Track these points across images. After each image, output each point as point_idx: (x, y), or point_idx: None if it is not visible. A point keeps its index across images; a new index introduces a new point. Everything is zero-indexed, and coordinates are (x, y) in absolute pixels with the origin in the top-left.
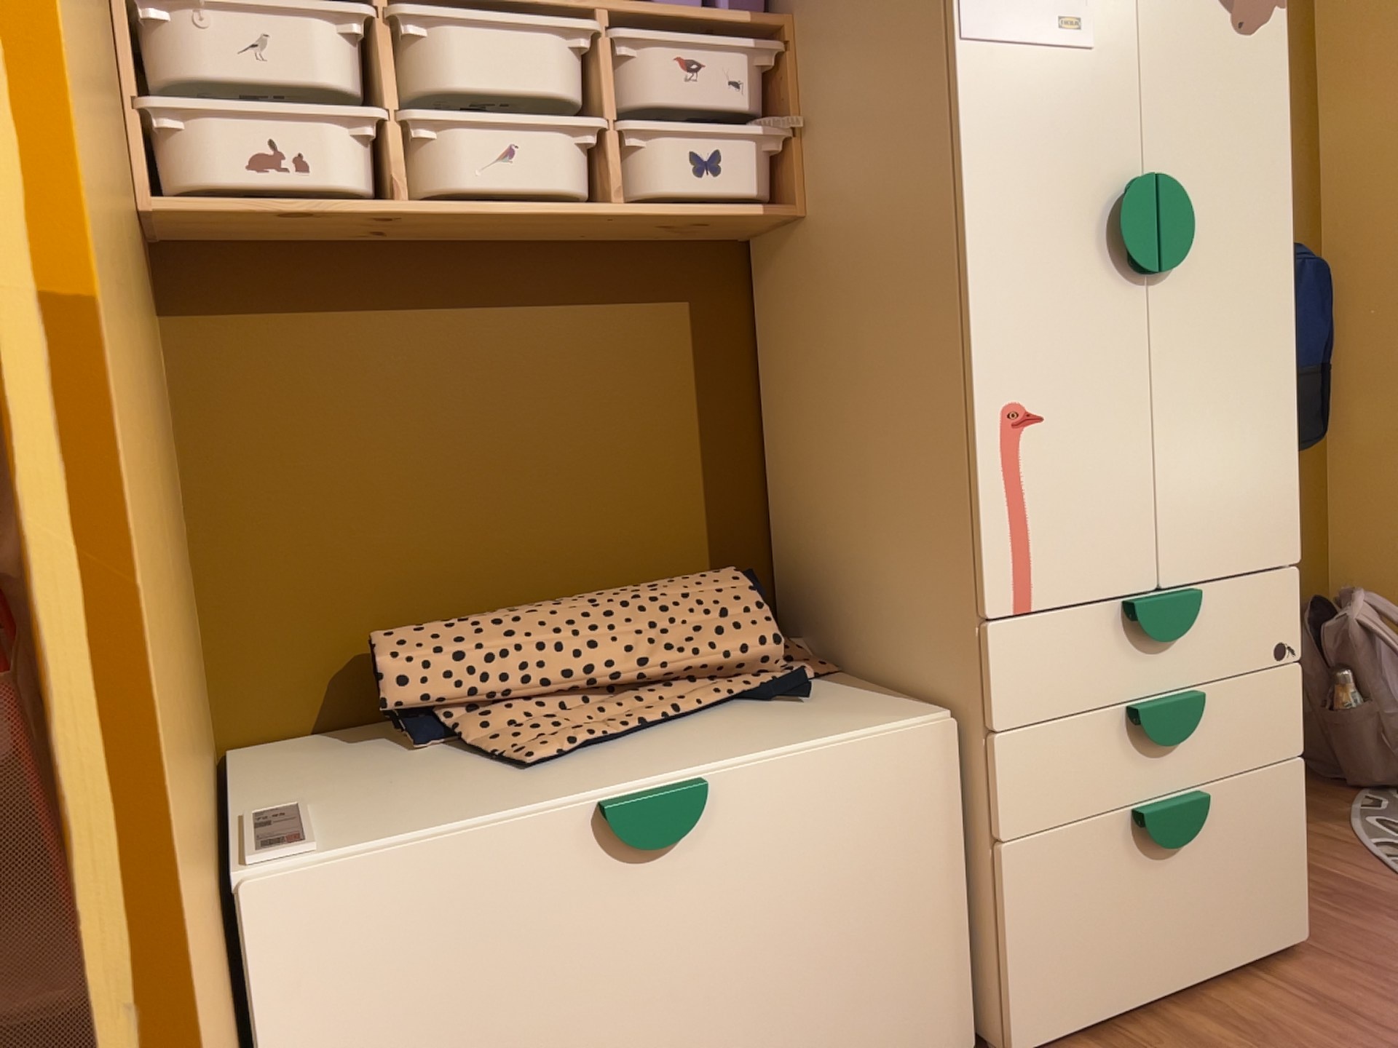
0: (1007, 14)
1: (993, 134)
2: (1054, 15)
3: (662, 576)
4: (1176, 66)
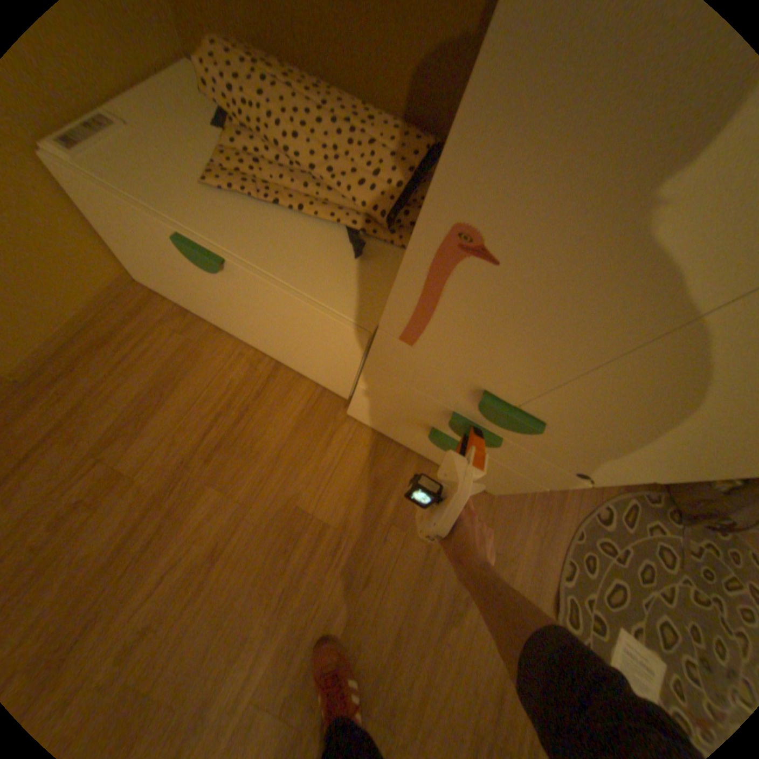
0: None
1: None
2: None
3: (408, 111)
4: None
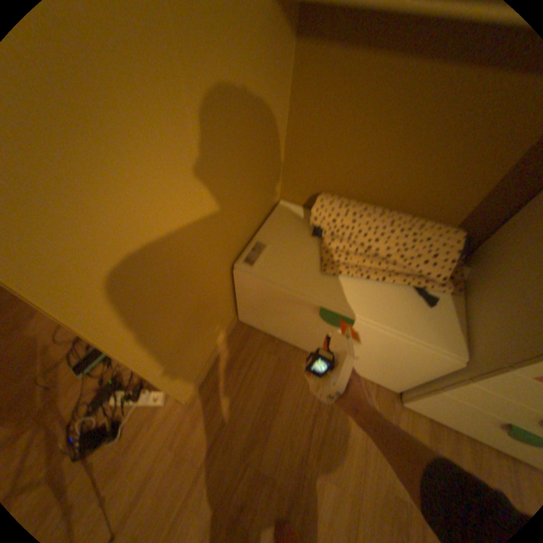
0: None
1: None
2: None
3: (436, 215)
4: None
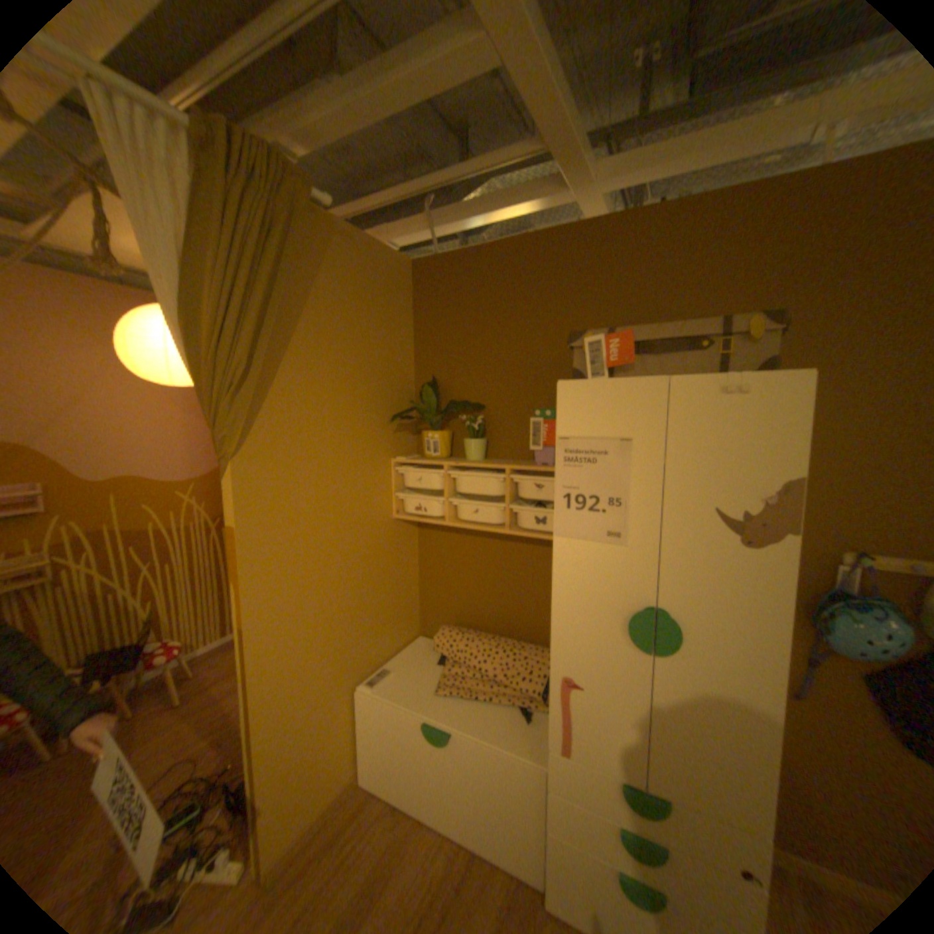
0: (580, 528)
1: (568, 574)
2: (605, 530)
3: (541, 641)
4: (689, 559)
